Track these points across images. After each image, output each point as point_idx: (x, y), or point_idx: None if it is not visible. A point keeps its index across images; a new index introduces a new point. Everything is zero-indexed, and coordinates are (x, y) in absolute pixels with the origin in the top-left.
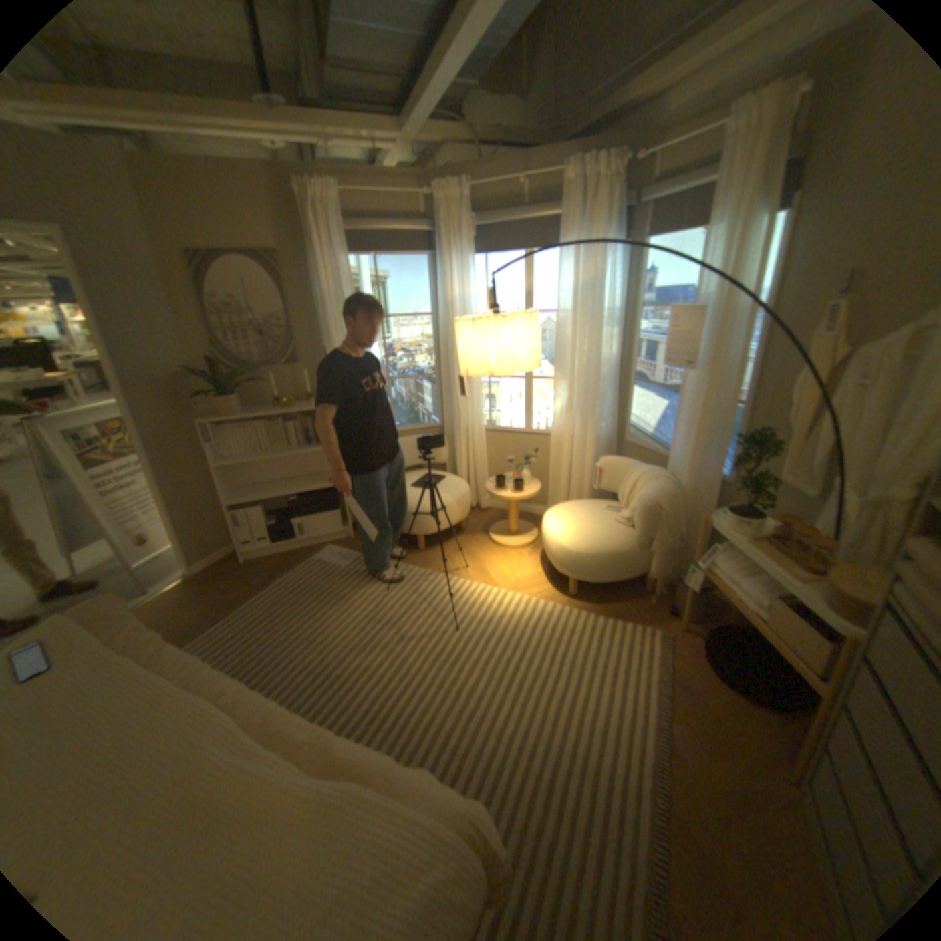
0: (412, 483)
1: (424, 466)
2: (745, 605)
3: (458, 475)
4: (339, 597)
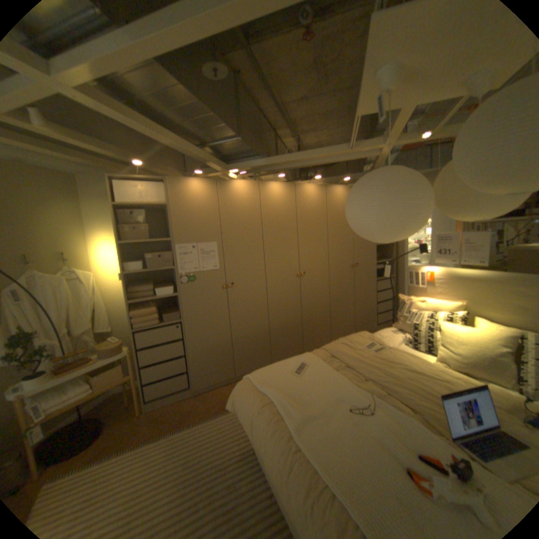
0: None
1: None
2: (79, 401)
3: None
4: None
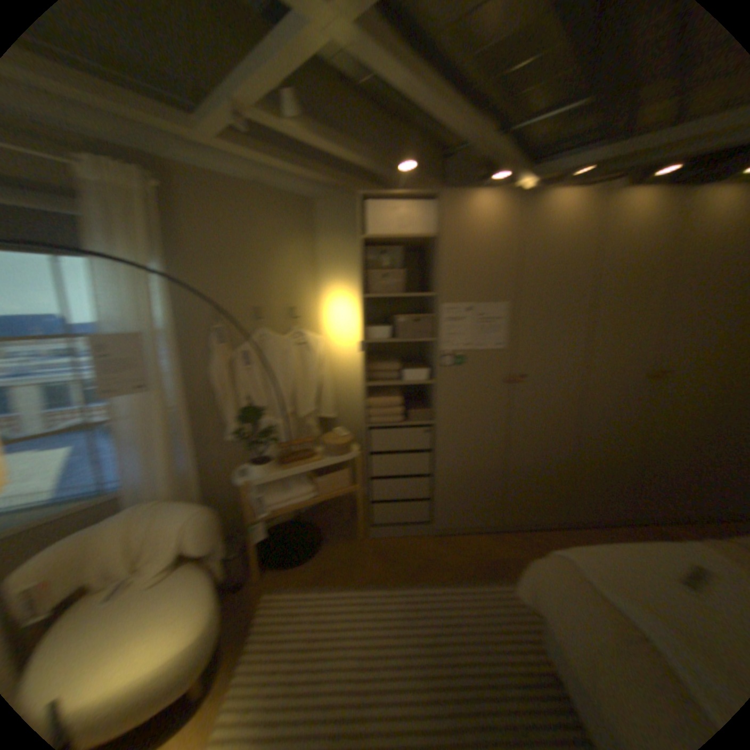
0: None
1: None
2: (305, 502)
3: None
4: None
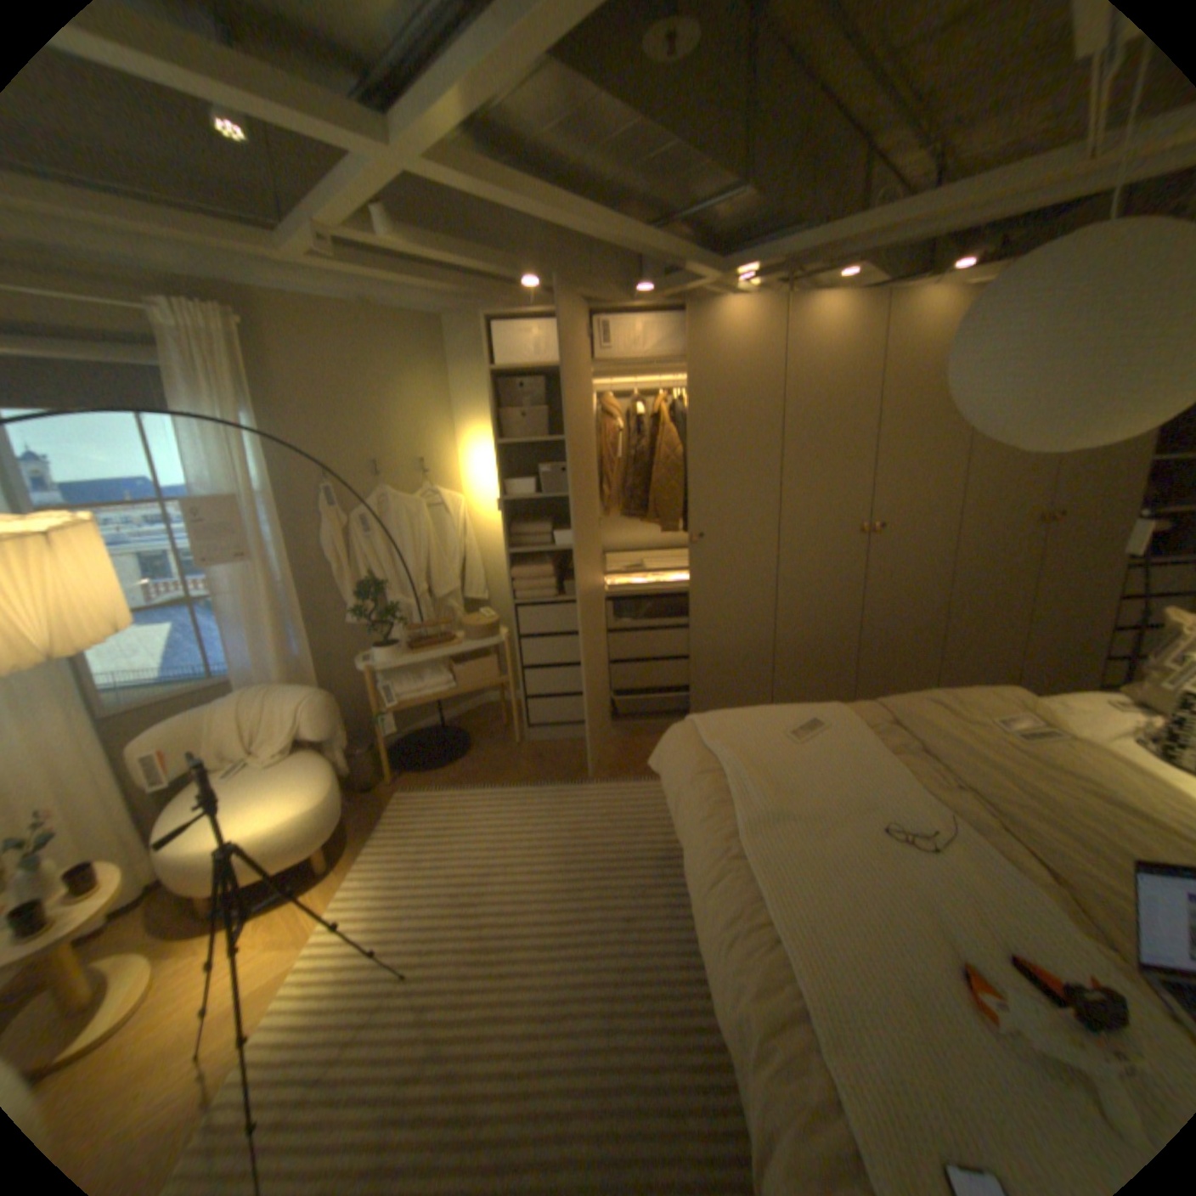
0: None
1: None
2: (437, 695)
3: None
4: None
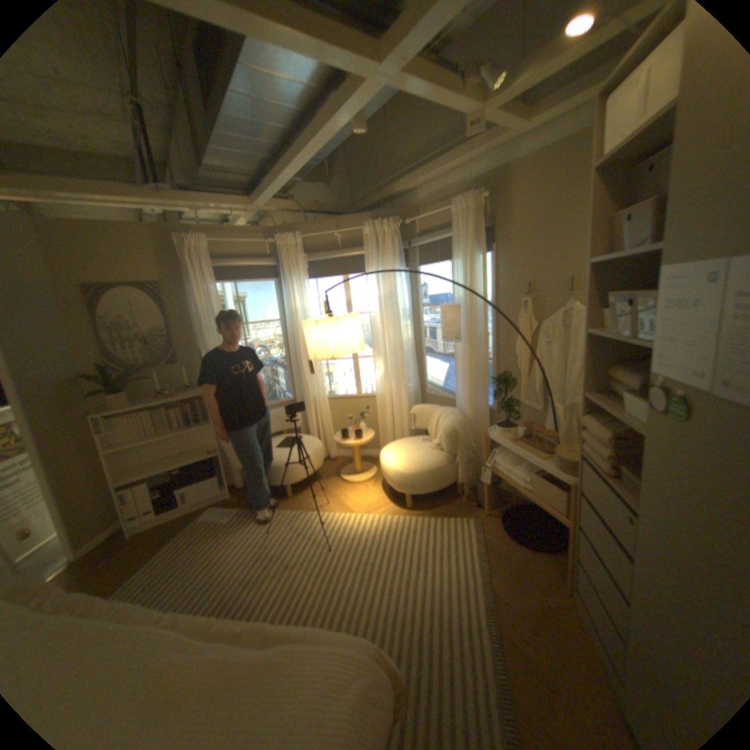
0: (277, 446)
1: (283, 431)
2: (517, 485)
3: (311, 435)
4: (226, 547)
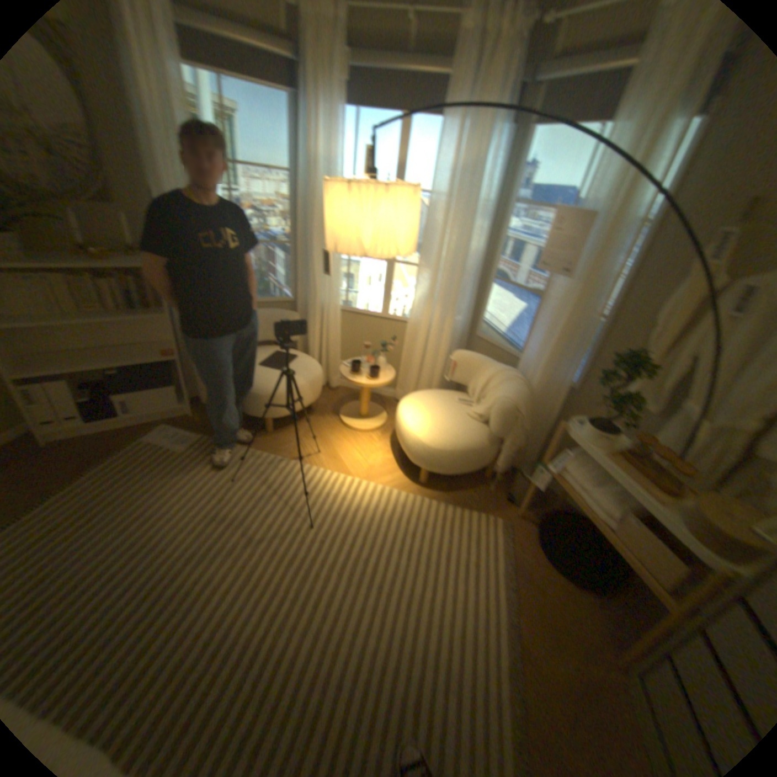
0: (261, 361)
1: (273, 342)
2: (593, 513)
3: (309, 353)
4: (173, 490)
